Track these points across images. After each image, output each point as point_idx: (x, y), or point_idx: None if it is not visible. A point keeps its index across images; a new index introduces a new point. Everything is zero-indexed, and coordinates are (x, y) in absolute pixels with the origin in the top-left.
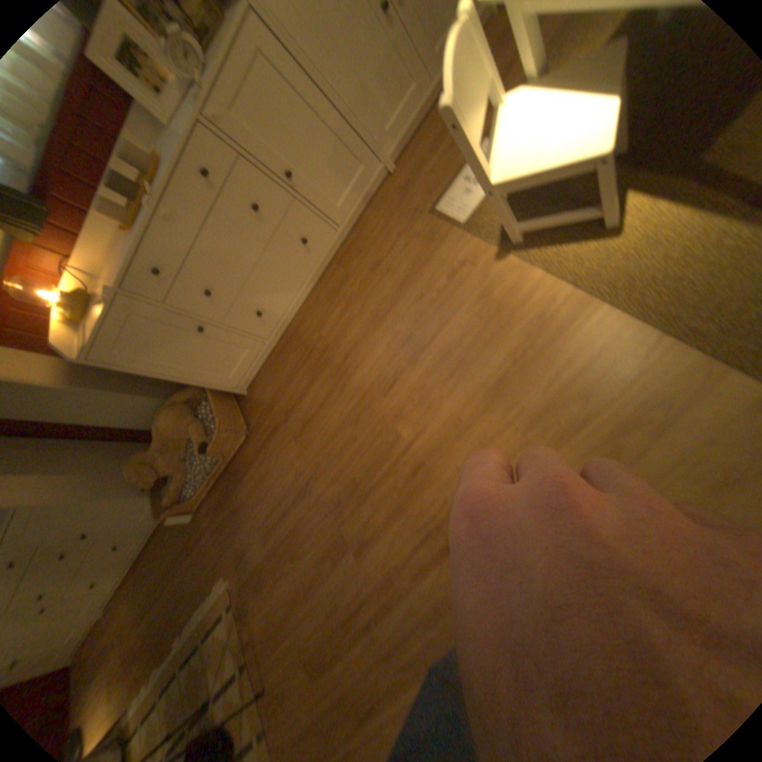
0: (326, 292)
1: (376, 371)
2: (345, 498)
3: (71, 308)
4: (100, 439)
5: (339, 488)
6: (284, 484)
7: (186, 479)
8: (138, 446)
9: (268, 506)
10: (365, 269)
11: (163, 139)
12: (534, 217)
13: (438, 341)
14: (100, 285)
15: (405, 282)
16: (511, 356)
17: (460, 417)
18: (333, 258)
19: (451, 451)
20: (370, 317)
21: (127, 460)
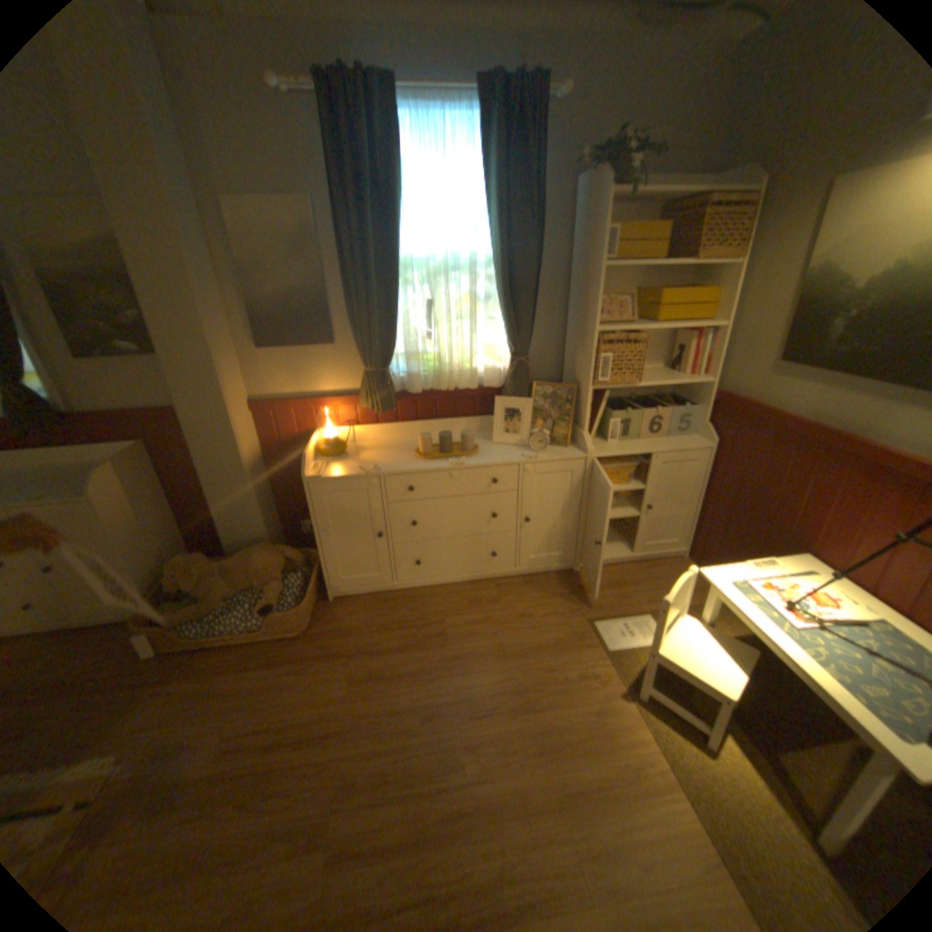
0: (472, 600)
1: (476, 699)
2: (362, 793)
3: (330, 452)
4: (171, 515)
5: (363, 777)
6: (300, 722)
7: (203, 624)
8: (179, 548)
9: (260, 730)
10: (516, 615)
11: (487, 452)
12: (662, 698)
13: (547, 722)
14: (375, 468)
15: (543, 653)
16: (602, 787)
17: (531, 805)
18: (494, 583)
19: (506, 832)
20: (498, 652)
21: (189, 558)
